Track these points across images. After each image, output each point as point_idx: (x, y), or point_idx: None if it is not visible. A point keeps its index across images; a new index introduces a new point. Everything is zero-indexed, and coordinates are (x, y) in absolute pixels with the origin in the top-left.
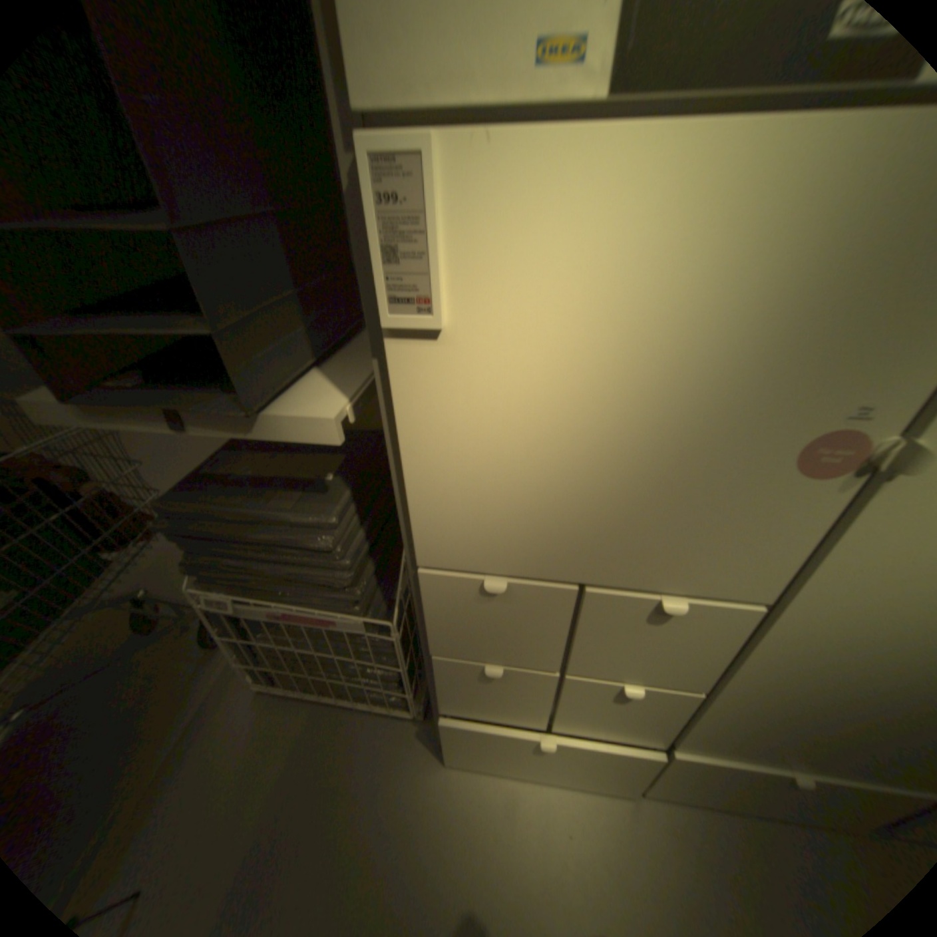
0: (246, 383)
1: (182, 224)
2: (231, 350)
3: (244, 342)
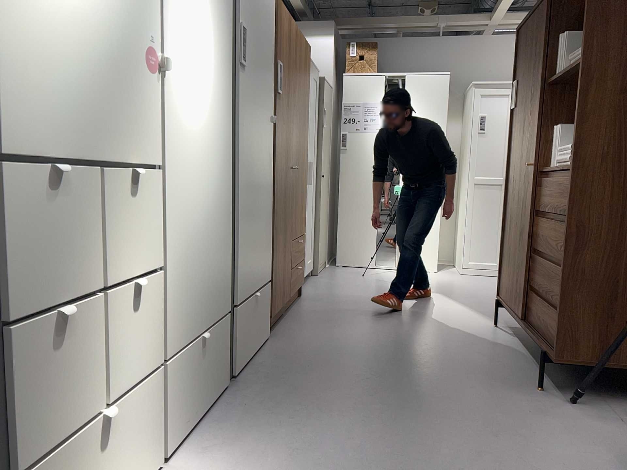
0: None
1: None
2: None
3: None
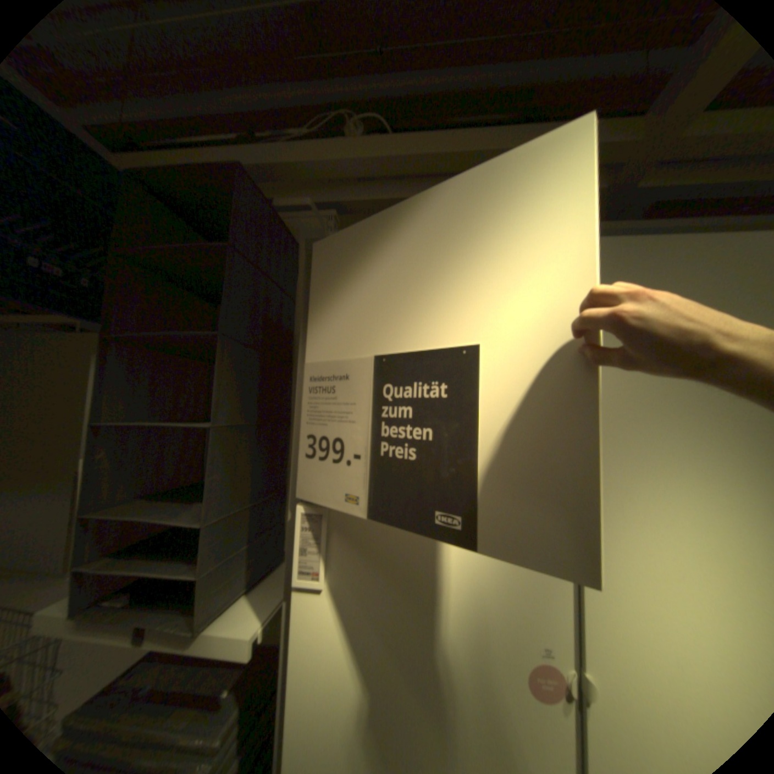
0: (200, 614)
1: (206, 526)
2: (201, 591)
3: (209, 585)
